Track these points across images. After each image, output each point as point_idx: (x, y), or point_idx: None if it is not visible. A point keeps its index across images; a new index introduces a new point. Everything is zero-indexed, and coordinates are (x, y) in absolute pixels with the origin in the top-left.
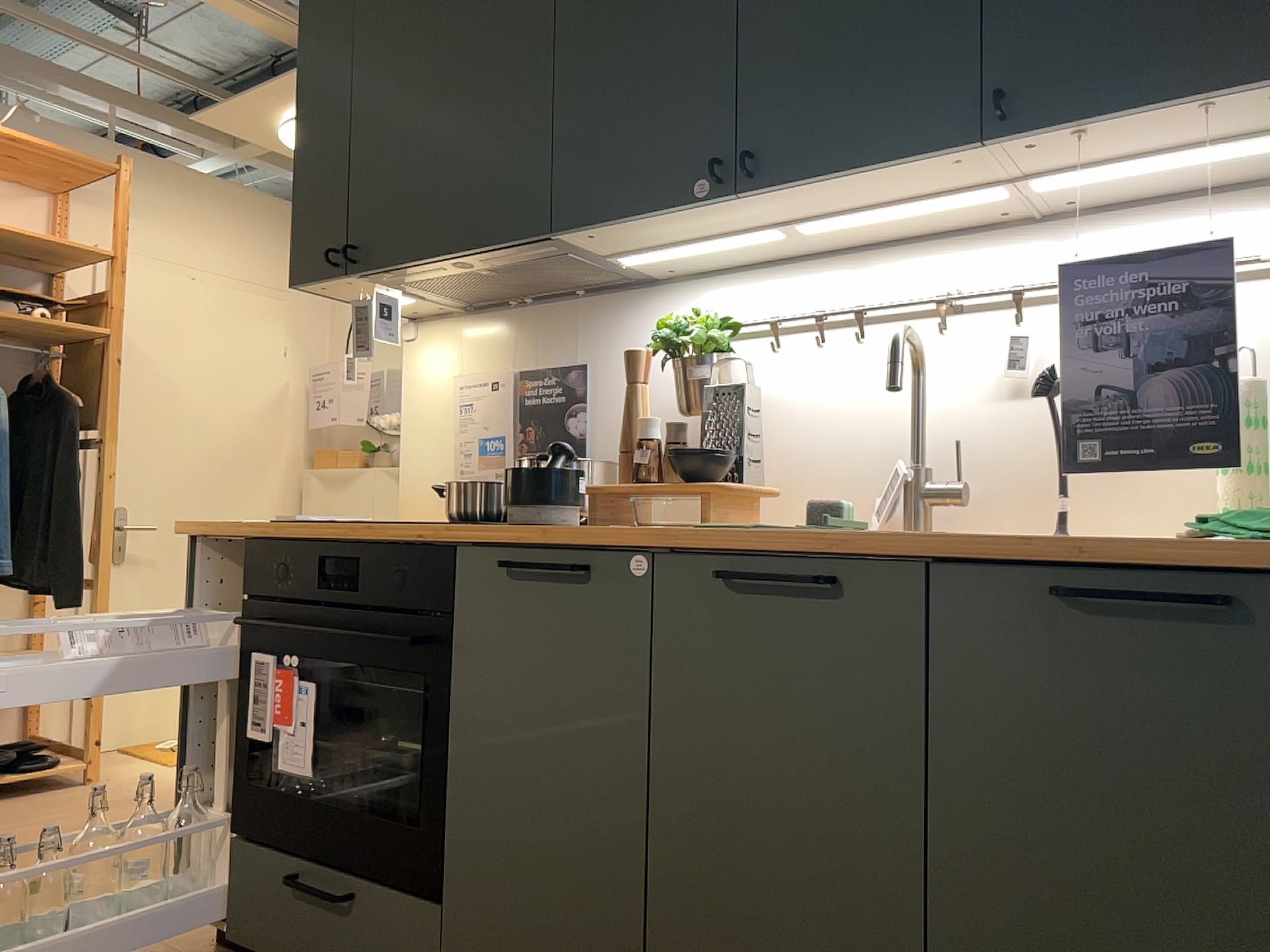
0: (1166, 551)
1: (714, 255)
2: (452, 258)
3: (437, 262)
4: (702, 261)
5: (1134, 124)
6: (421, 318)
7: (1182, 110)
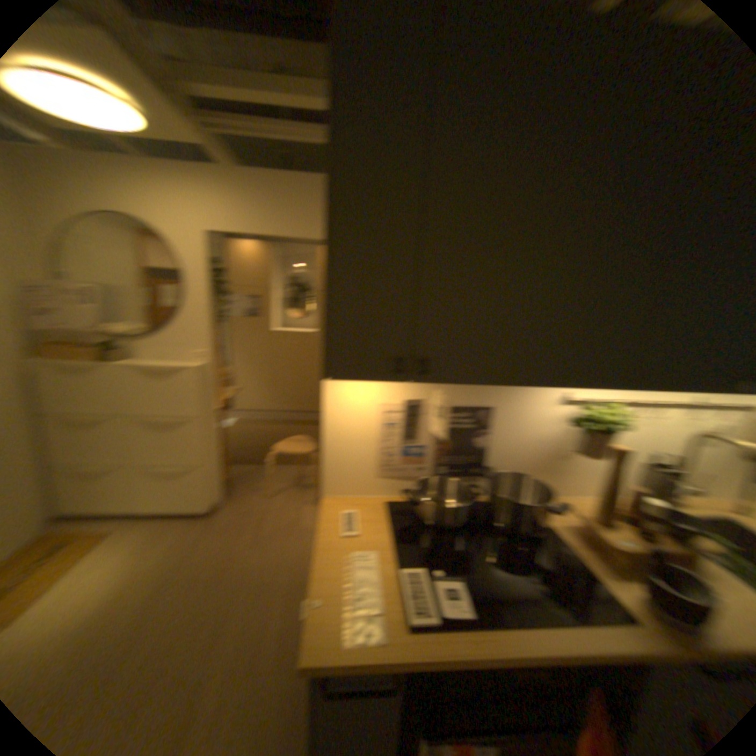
0: None
1: None
2: (527, 383)
3: (509, 382)
4: None
5: None
6: None
7: None
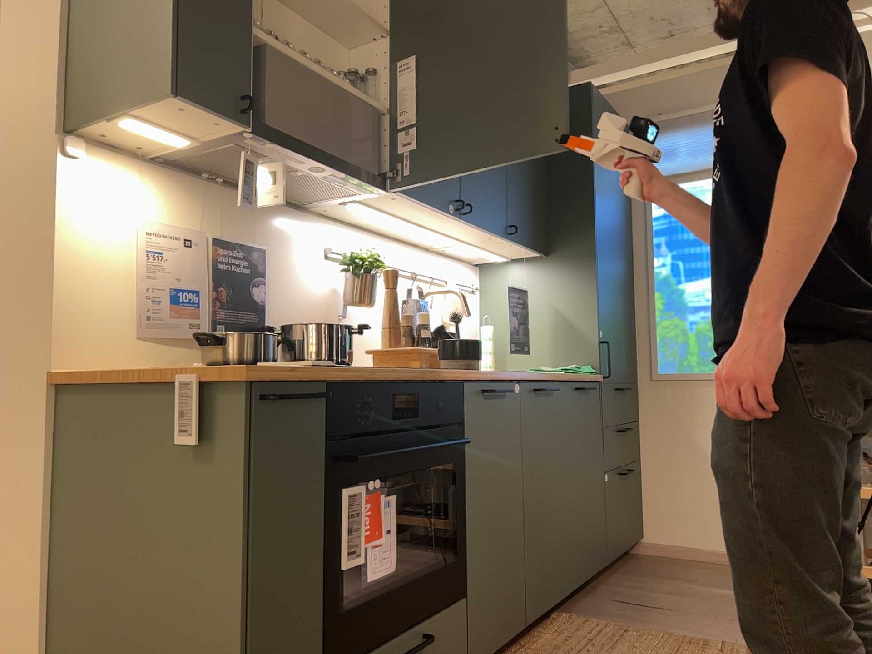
0: (581, 377)
1: (357, 214)
2: (332, 166)
3: (319, 161)
4: (342, 212)
5: (517, 246)
6: (84, 138)
7: (526, 249)
